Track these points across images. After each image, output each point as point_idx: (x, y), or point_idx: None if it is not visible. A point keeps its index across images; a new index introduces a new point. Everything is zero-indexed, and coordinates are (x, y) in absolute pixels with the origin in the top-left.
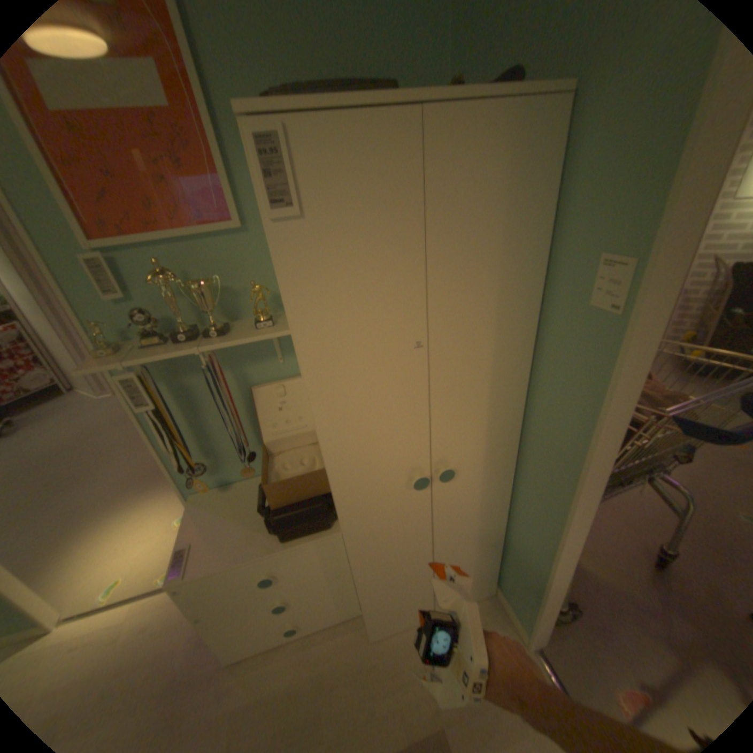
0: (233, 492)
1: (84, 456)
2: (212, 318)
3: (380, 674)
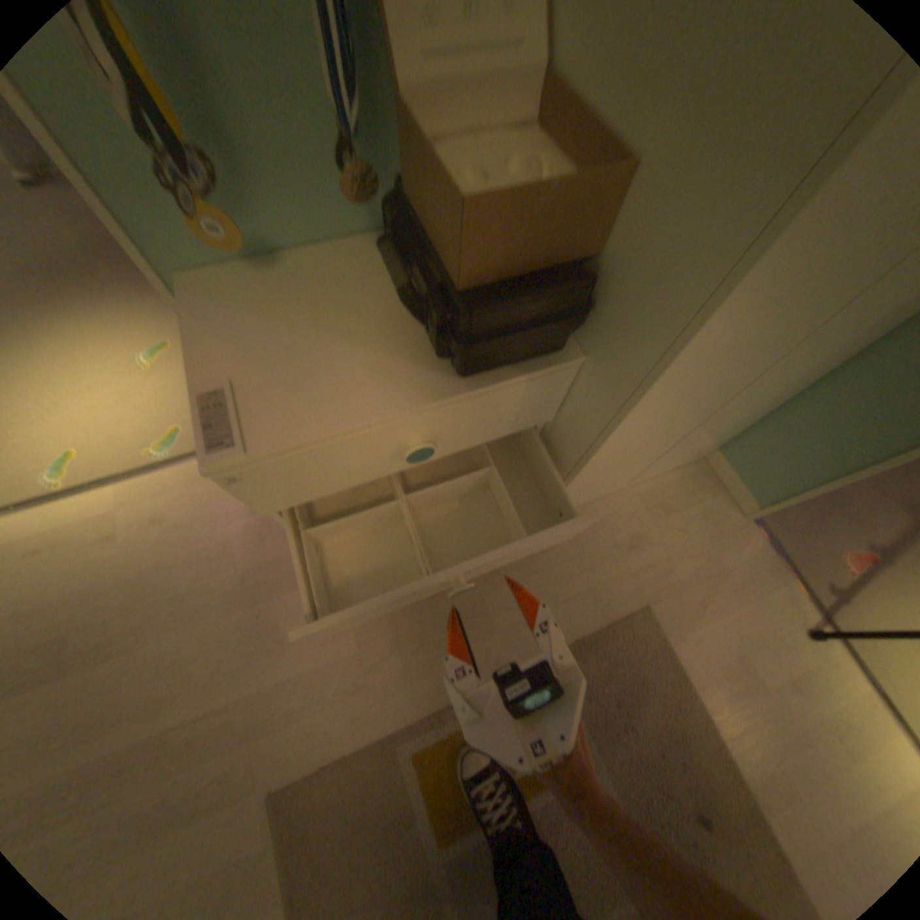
0: (288, 265)
1: None
2: None
3: (558, 554)
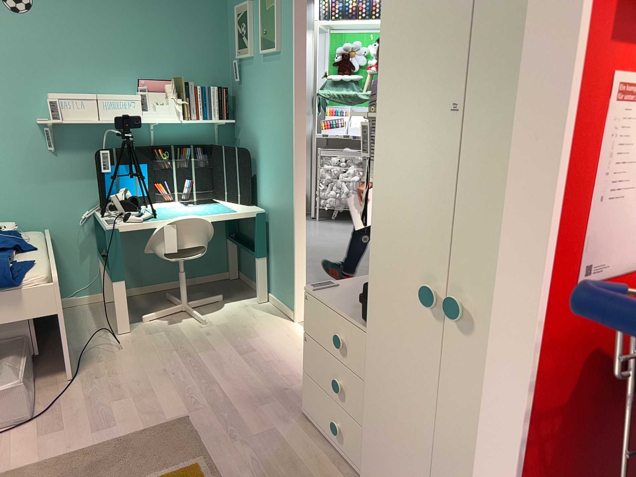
0: None
1: None
2: None
3: None
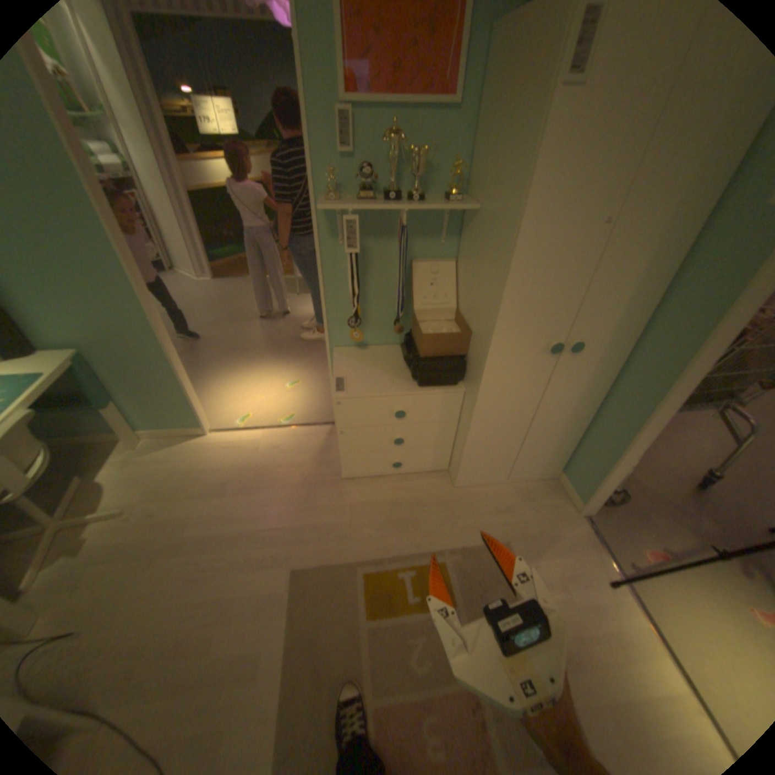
0: (369, 351)
1: (198, 324)
2: (417, 184)
3: (461, 505)
